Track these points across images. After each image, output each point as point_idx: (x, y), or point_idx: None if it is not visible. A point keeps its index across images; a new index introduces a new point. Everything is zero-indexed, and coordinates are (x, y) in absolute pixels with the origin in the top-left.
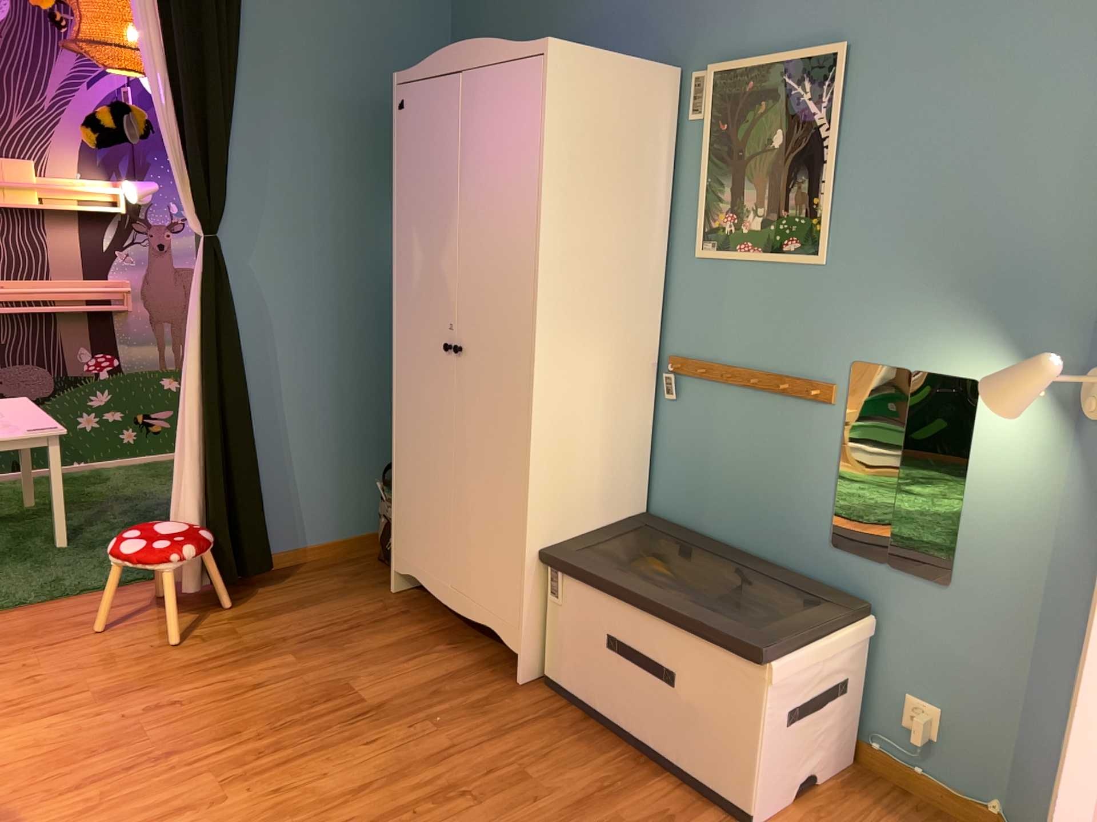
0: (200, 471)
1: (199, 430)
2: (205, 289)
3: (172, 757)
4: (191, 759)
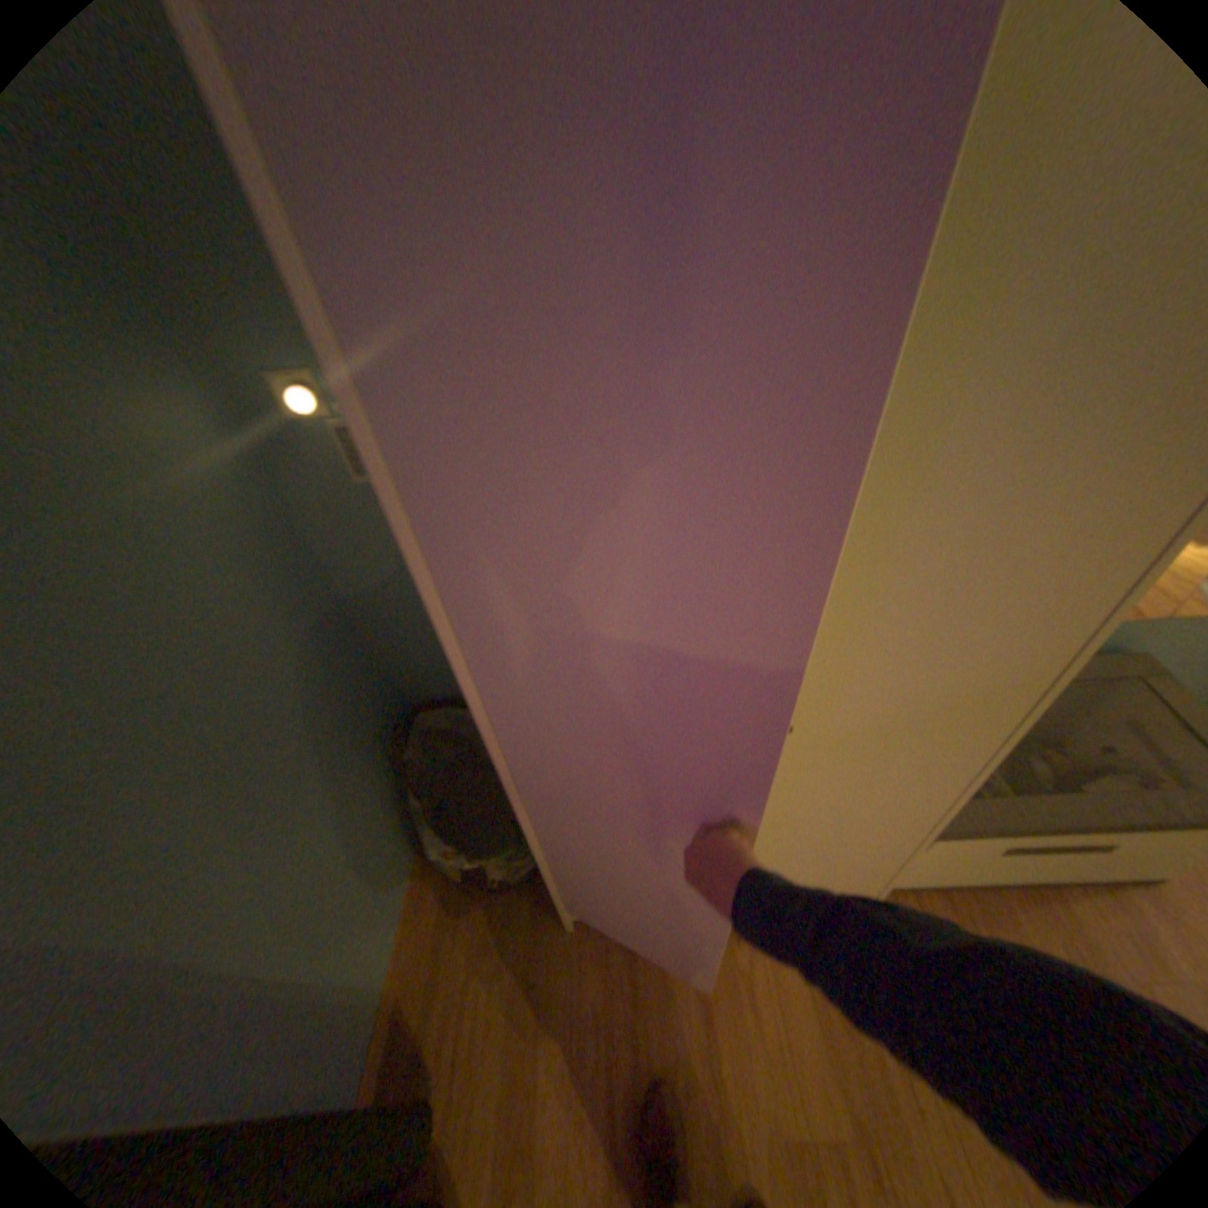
0: None
1: None
2: None
3: None
4: None
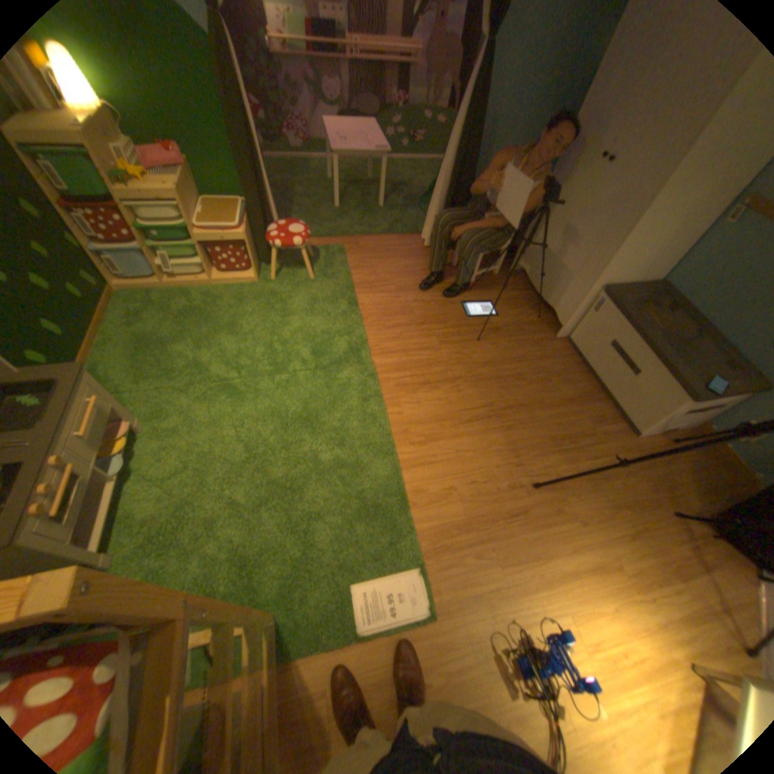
0: (445, 193)
1: (450, 171)
2: (477, 84)
3: (421, 326)
4: (427, 329)
